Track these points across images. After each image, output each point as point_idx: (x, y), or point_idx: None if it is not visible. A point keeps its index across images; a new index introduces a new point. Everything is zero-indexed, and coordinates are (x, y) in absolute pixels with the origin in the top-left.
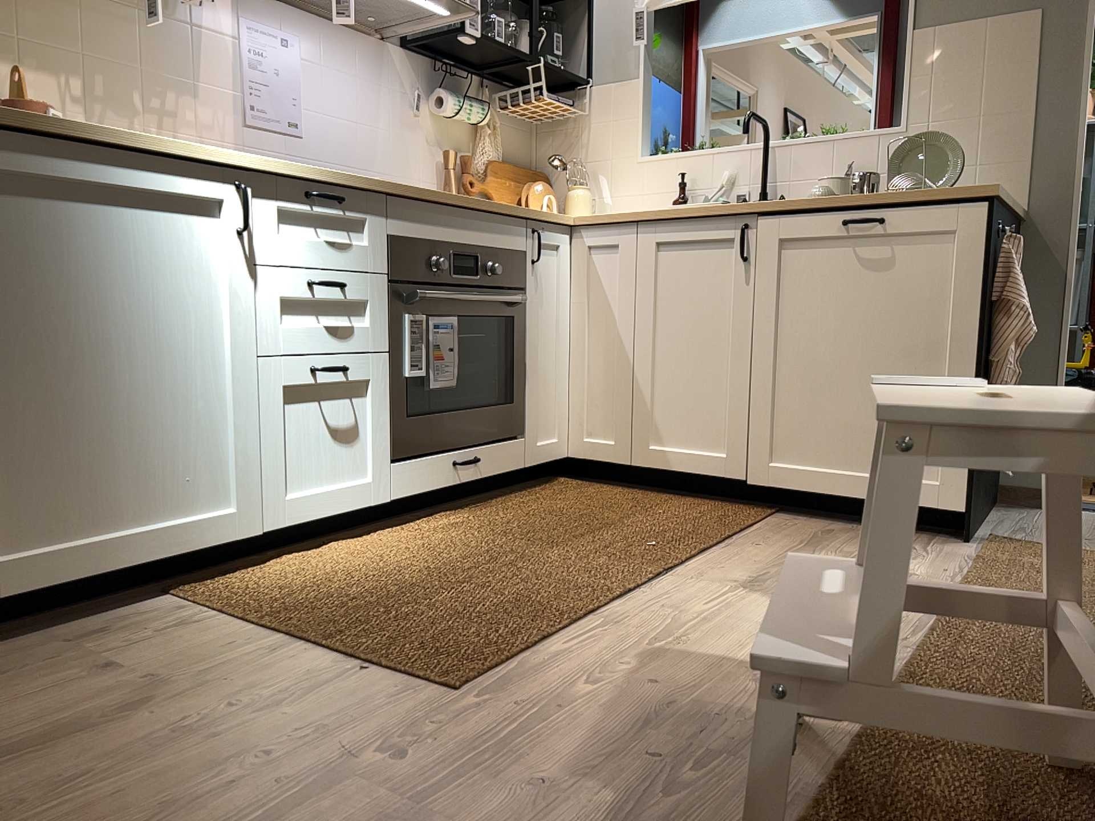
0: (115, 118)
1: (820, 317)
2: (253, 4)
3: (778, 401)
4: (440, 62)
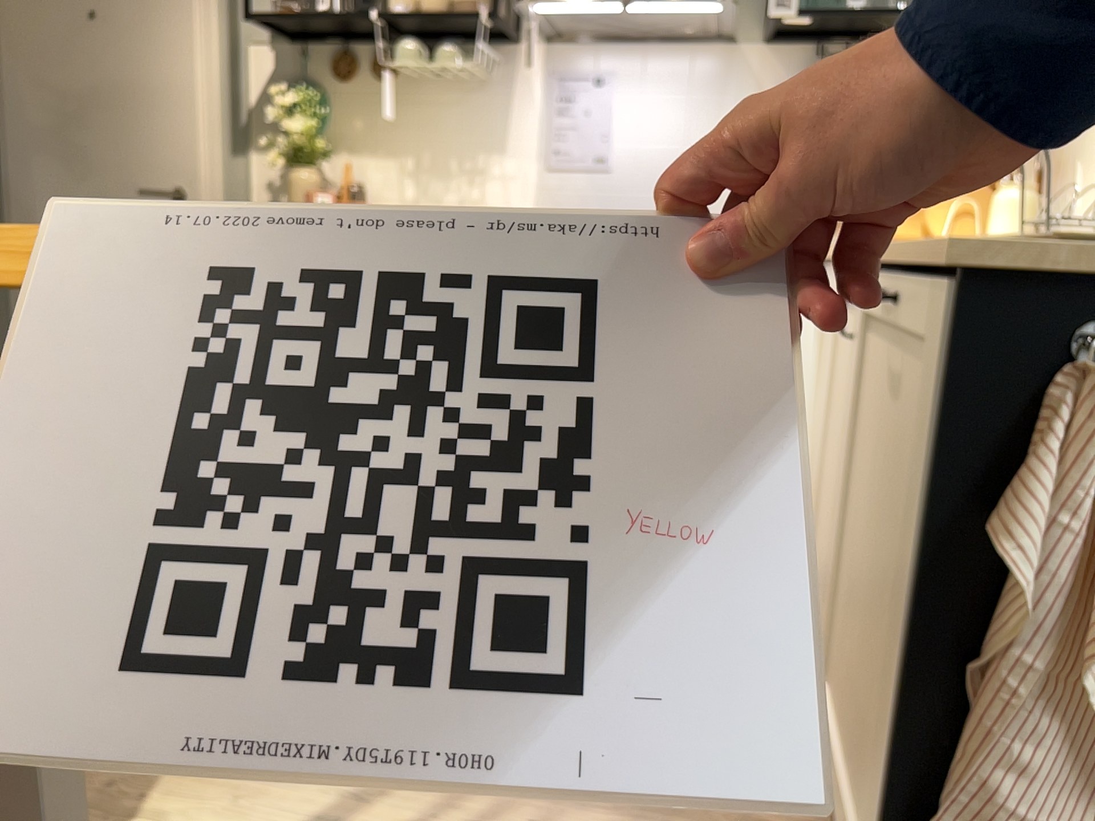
0: (433, 182)
1: (867, 472)
2: (561, 55)
3: (839, 594)
4: (824, 45)
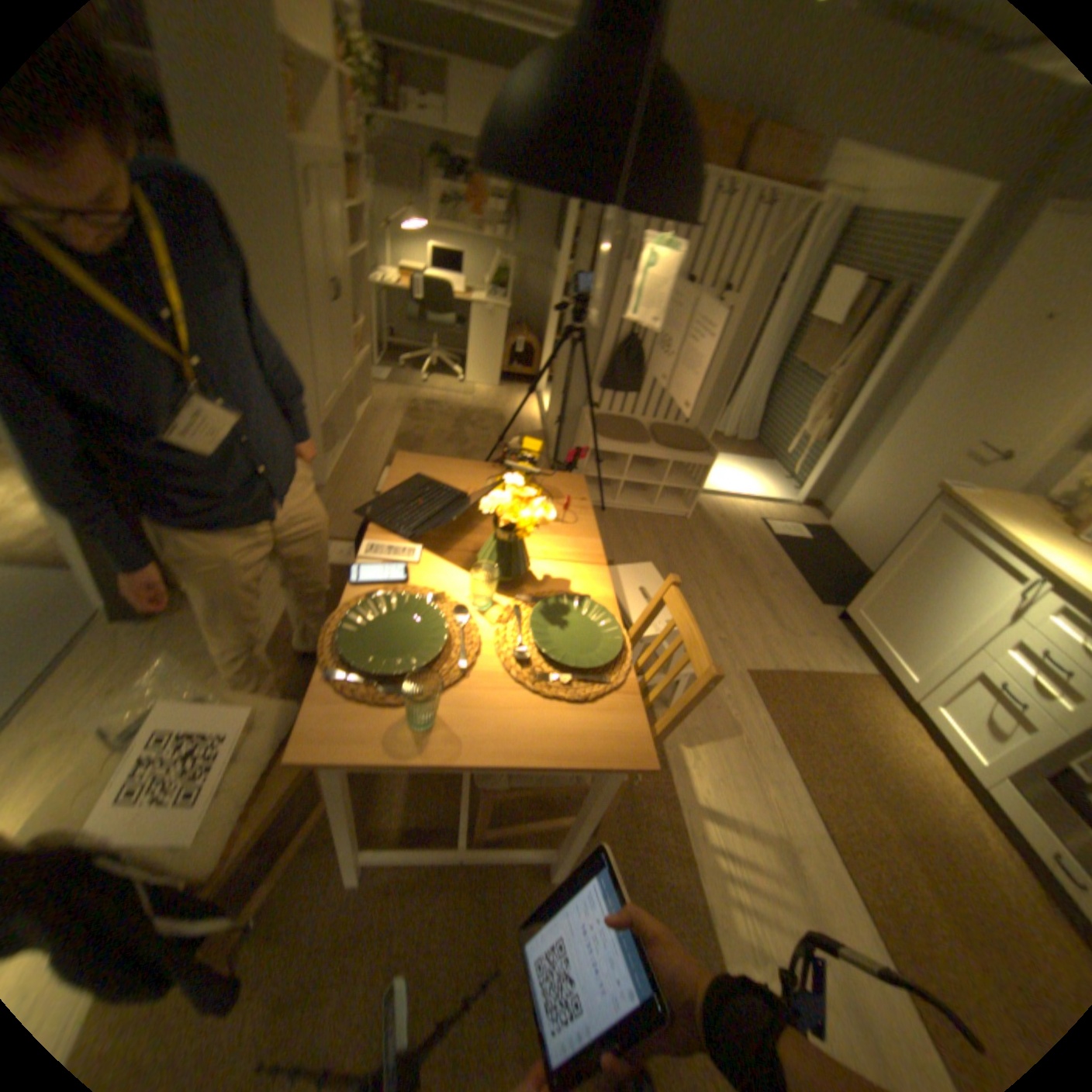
0: None
1: None
2: None
3: None
4: None
